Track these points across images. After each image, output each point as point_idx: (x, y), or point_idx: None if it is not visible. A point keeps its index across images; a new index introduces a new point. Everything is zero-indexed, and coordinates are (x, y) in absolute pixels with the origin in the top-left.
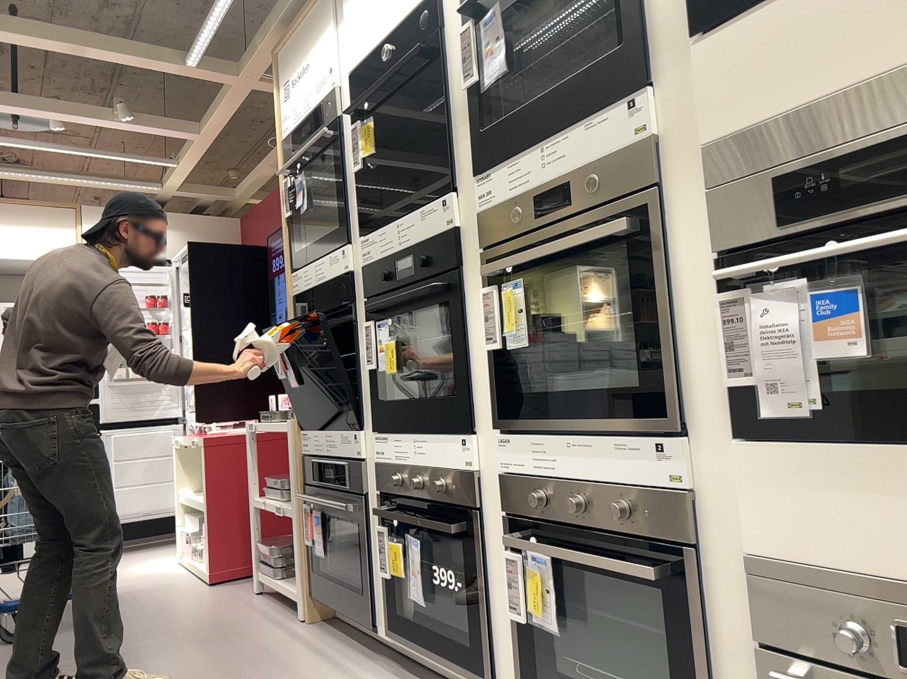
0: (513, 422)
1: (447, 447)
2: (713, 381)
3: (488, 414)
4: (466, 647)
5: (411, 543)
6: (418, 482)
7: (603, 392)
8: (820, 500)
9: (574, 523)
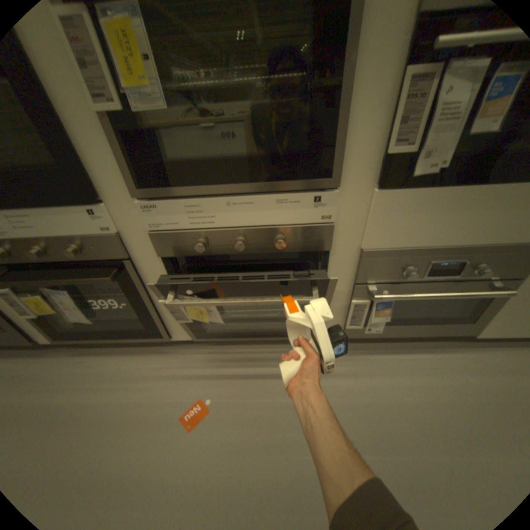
0: (156, 187)
1: (65, 215)
2: (367, 146)
3: (113, 180)
4: (132, 324)
5: (51, 292)
6: (36, 250)
7: (260, 156)
8: (417, 216)
9: (232, 251)
